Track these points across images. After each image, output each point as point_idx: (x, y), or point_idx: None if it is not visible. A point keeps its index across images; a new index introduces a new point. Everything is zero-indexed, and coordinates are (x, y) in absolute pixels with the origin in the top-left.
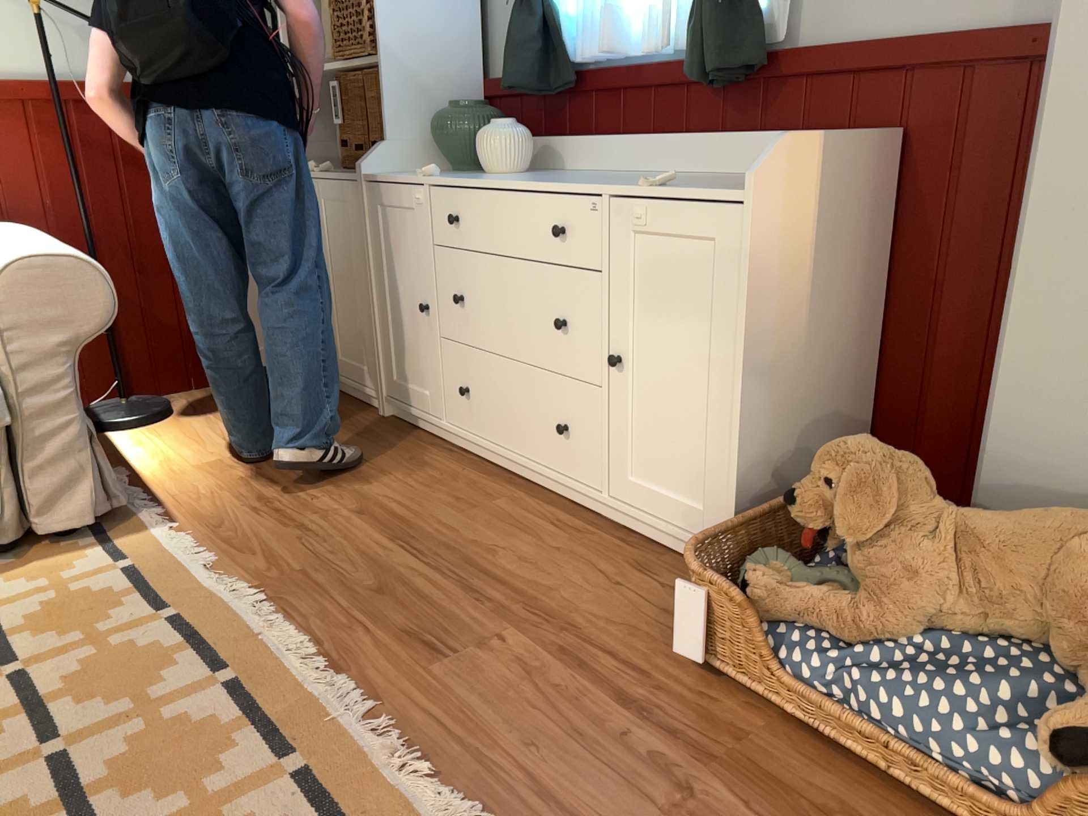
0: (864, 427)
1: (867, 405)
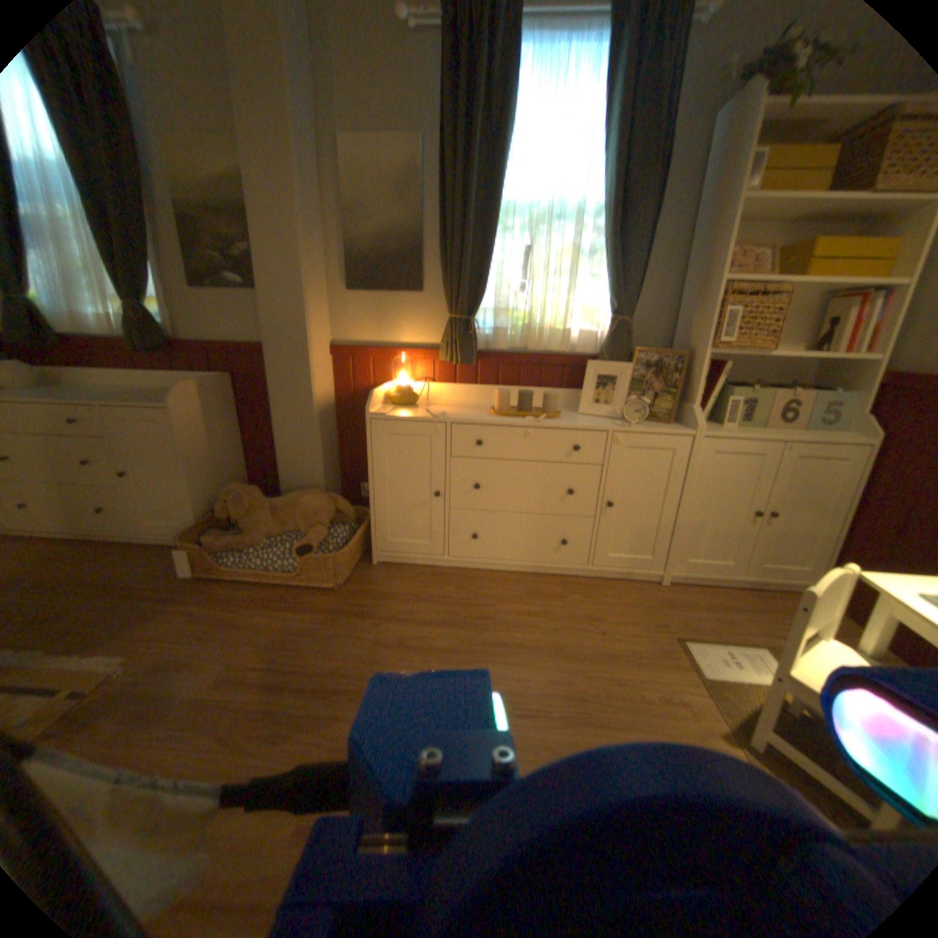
0: (246, 479)
1: (245, 471)
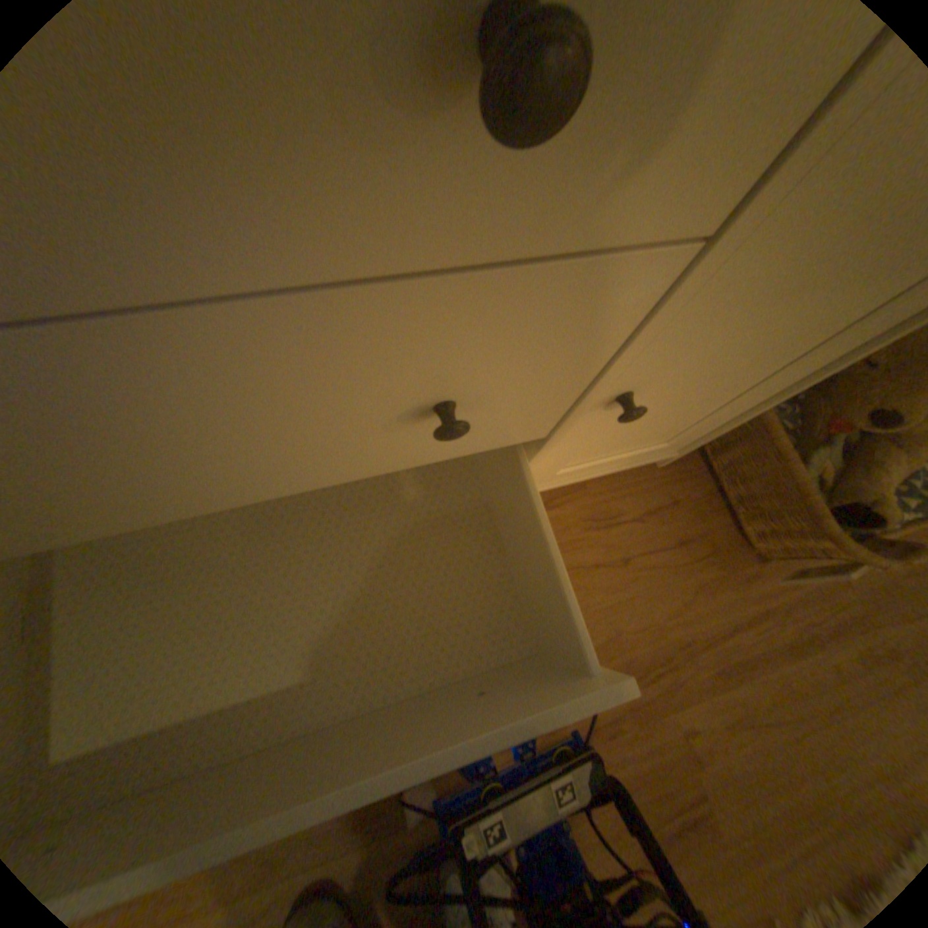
0: None
1: None
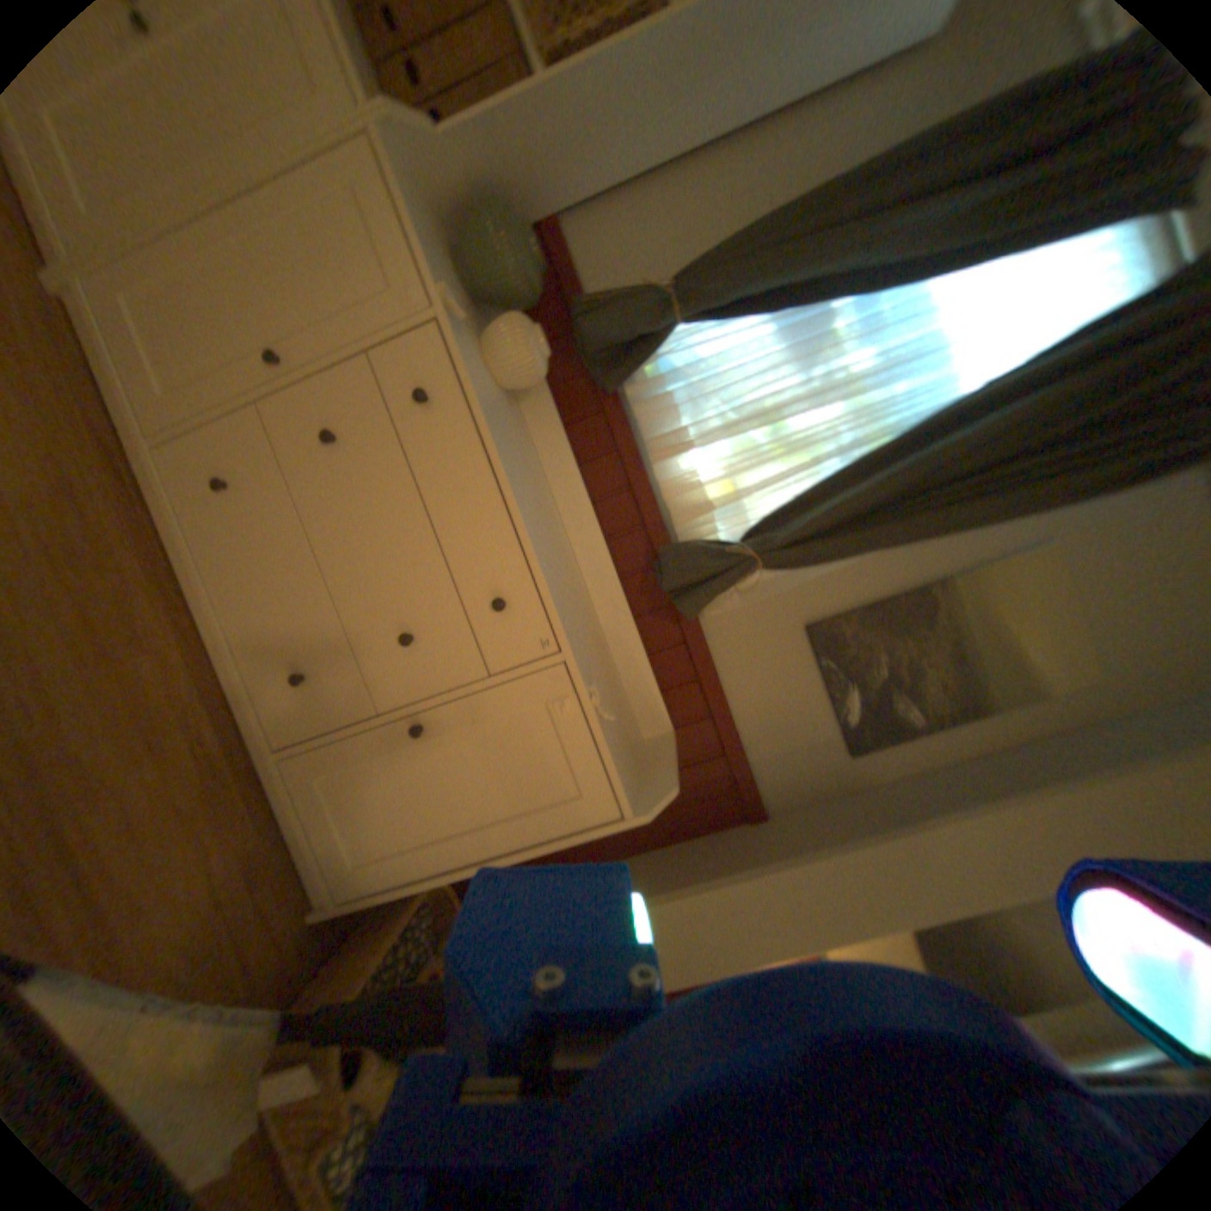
0: None
1: None
